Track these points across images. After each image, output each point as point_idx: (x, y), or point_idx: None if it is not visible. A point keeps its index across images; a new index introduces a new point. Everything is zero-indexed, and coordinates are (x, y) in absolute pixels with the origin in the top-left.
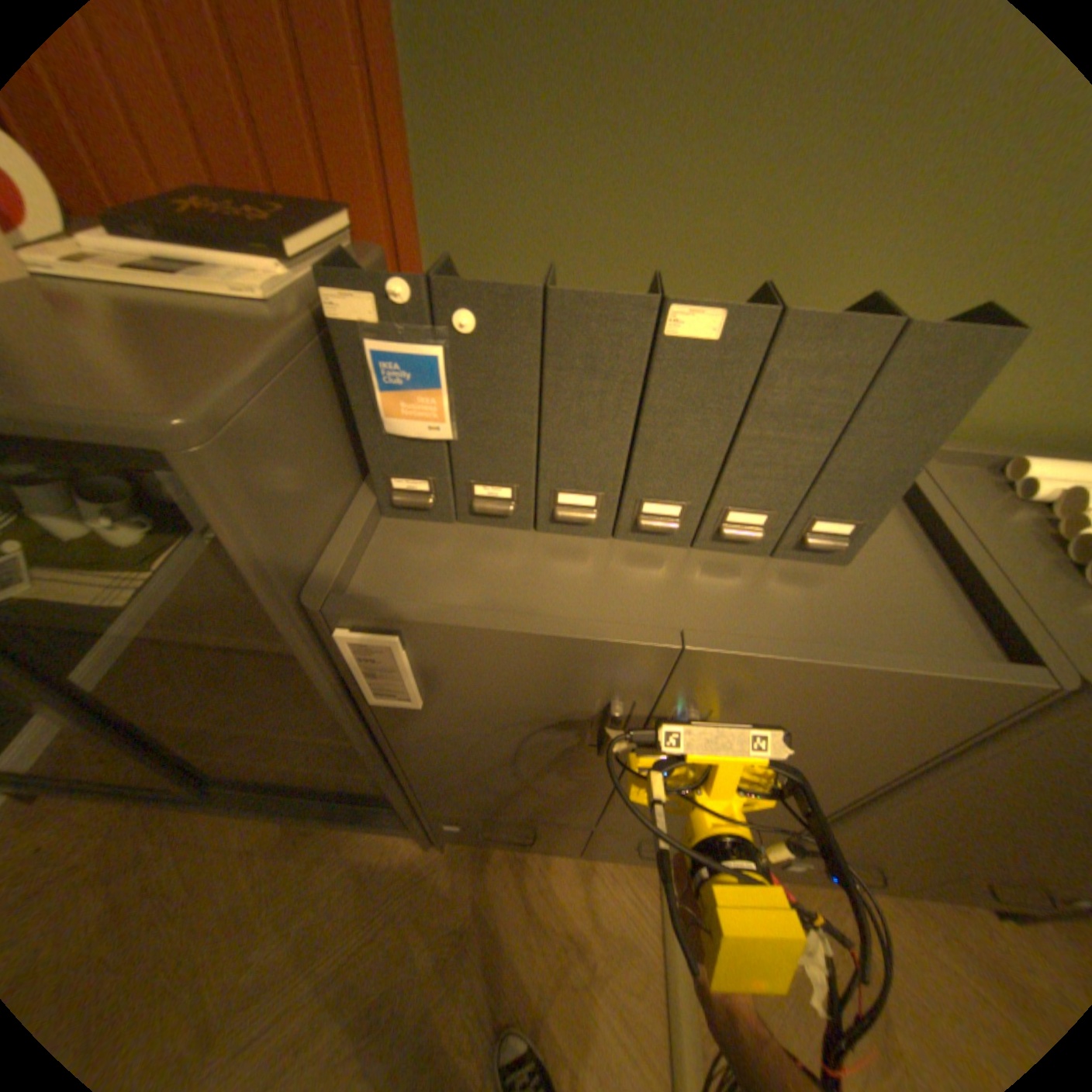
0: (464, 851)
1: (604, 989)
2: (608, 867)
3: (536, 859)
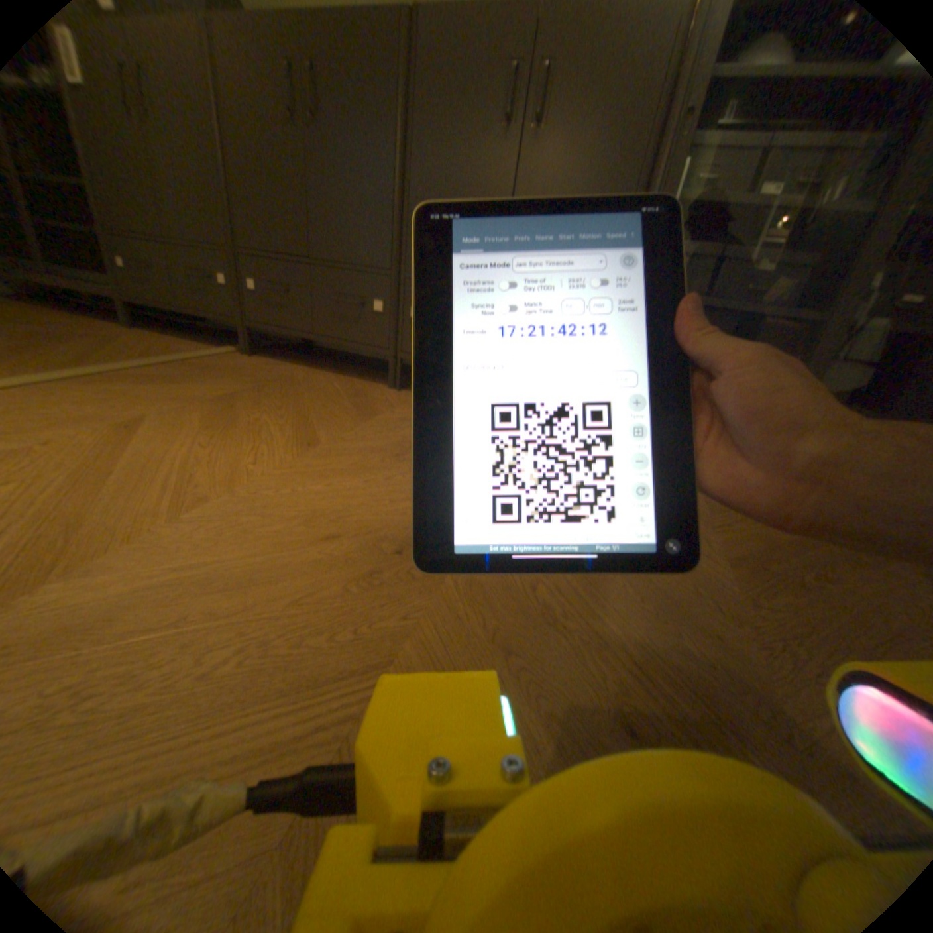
0: (140, 329)
1: (148, 349)
2: (201, 343)
3: (170, 336)
